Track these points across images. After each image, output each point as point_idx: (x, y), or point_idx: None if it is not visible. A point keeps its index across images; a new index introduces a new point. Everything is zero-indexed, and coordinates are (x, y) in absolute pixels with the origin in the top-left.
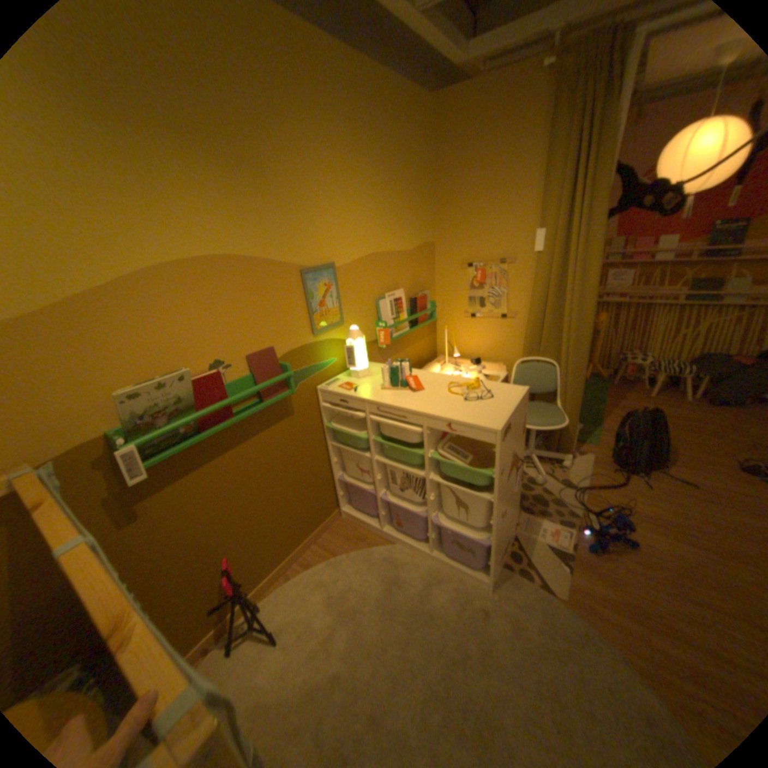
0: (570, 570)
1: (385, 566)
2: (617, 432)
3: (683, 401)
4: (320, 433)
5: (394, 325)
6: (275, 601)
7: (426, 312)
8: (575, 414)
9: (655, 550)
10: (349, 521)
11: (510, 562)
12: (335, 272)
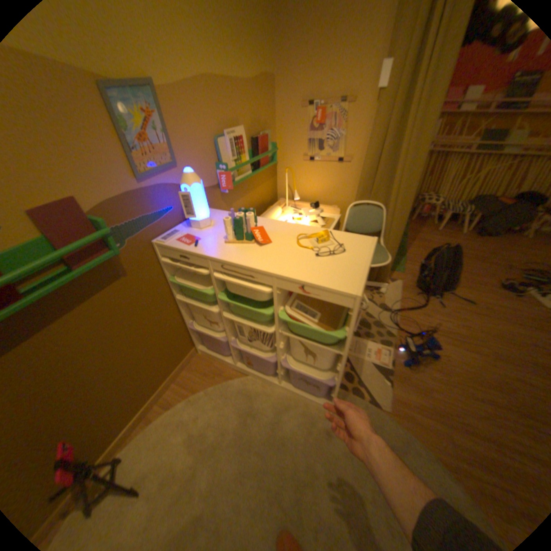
0: (390, 383)
1: (239, 397)
2: (416, 260)
3: (460, 233)
4: (164, 287)
5: (235, 167)
6: (136, 446)
7: (268, 153)
8: (394, 250)
9: (450, 359)
10: (205, 356)
11: (344, 381)
12: (154, 92)
